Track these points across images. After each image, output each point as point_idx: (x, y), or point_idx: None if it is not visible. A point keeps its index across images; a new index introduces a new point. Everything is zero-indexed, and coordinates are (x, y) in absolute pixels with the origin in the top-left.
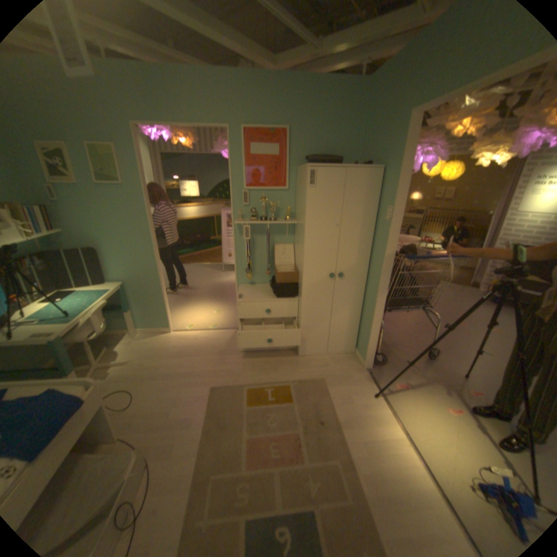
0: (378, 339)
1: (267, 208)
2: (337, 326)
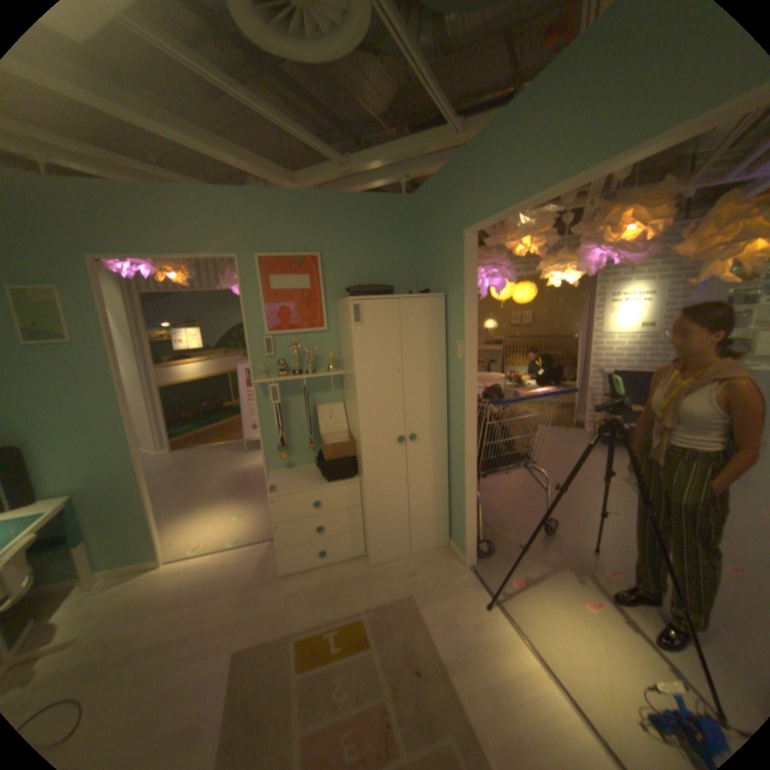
0: (476, 519)
1: (302, 357)
2: (420, 510)
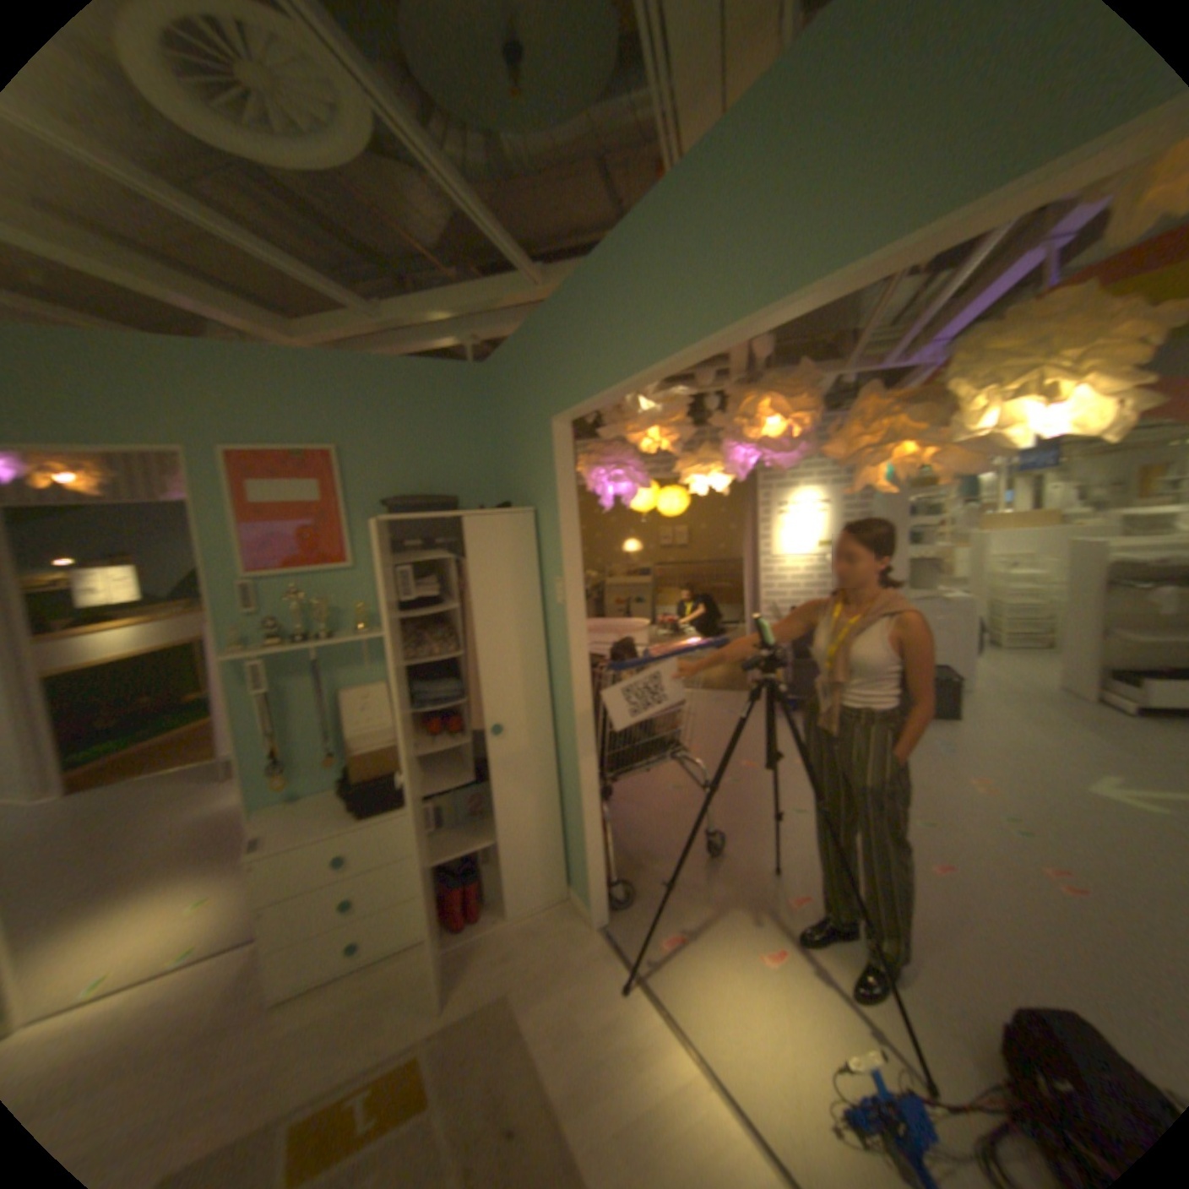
0: (602, 850)
1: (306, 614)
2: (515, 848)
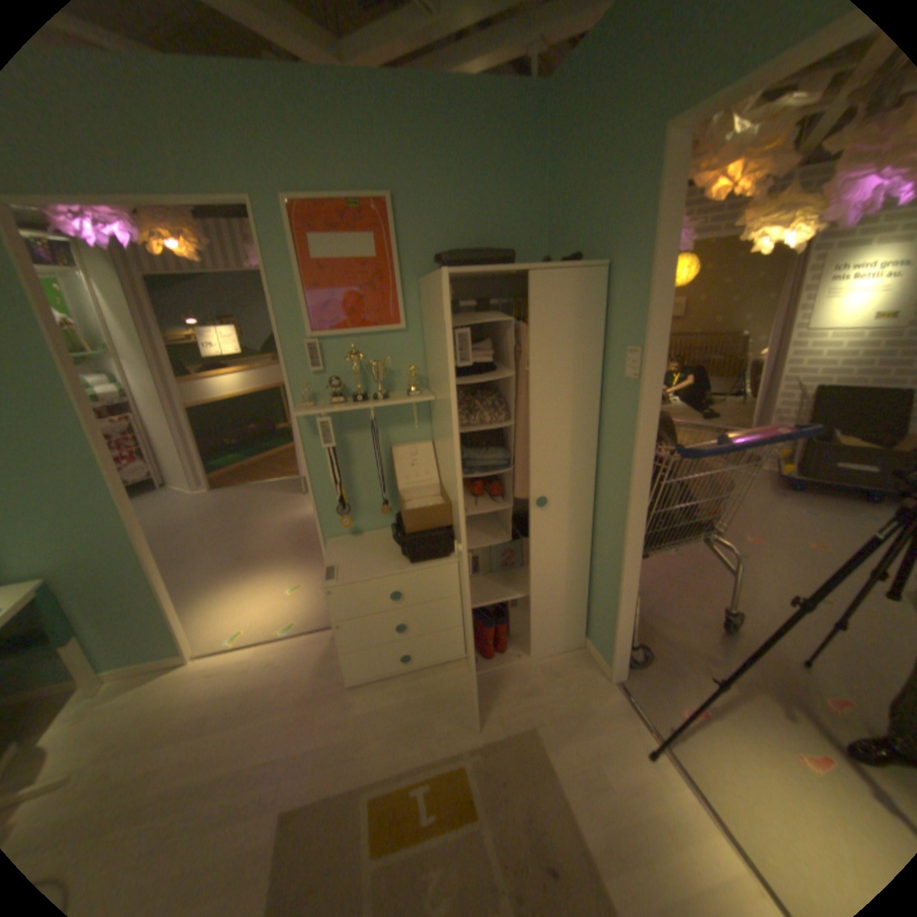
0: (634, 622)
1: (367, 373)
2: (546, 603)
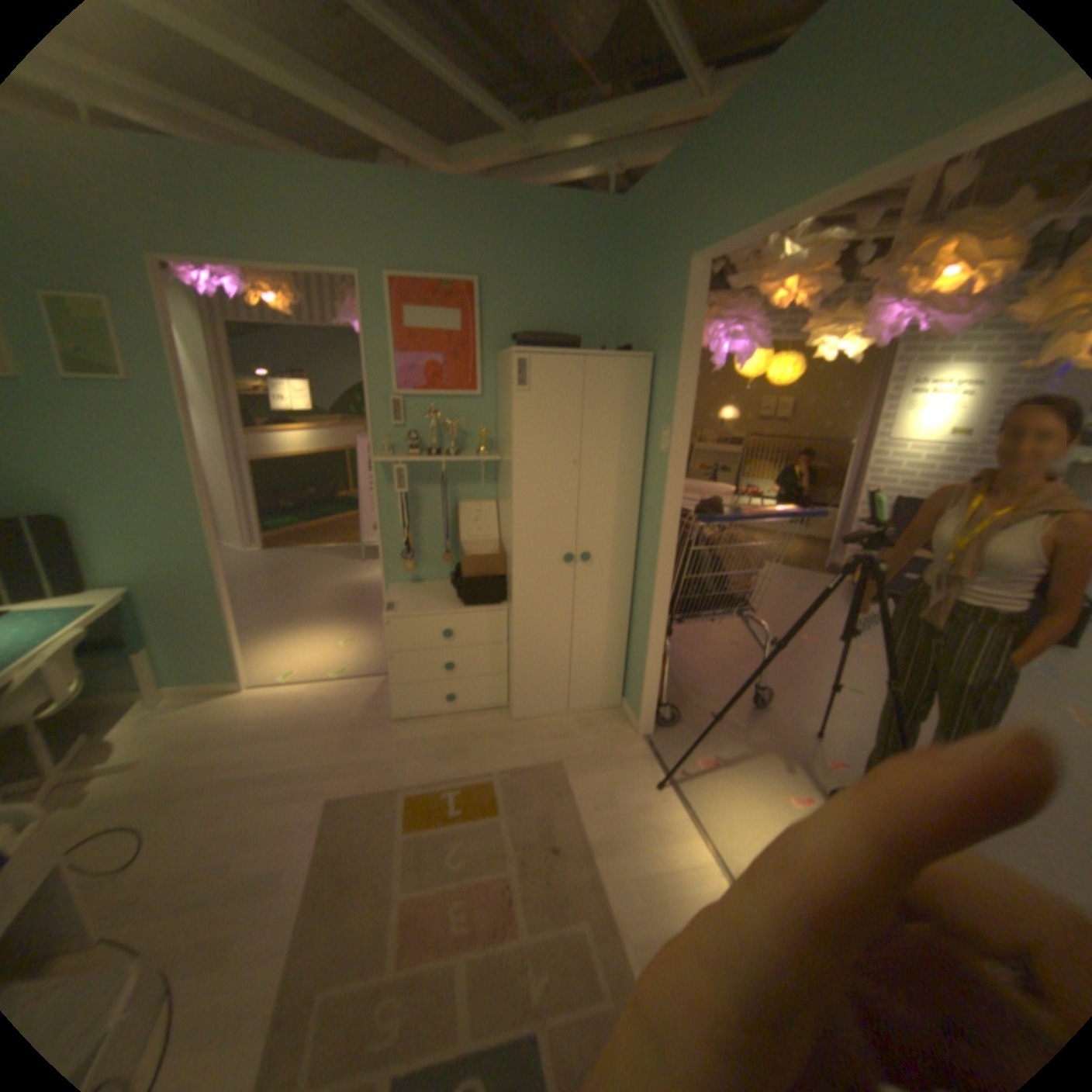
0: (660, 674)
1: (443, 431)
2: (586, 655)
